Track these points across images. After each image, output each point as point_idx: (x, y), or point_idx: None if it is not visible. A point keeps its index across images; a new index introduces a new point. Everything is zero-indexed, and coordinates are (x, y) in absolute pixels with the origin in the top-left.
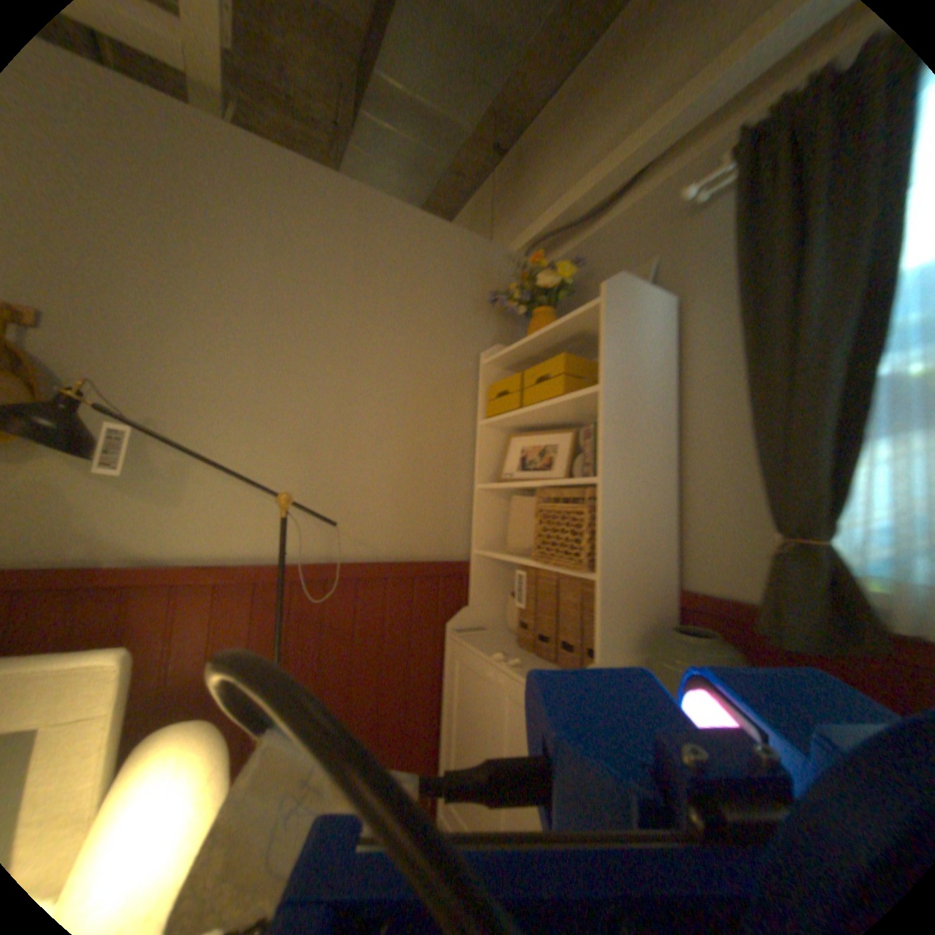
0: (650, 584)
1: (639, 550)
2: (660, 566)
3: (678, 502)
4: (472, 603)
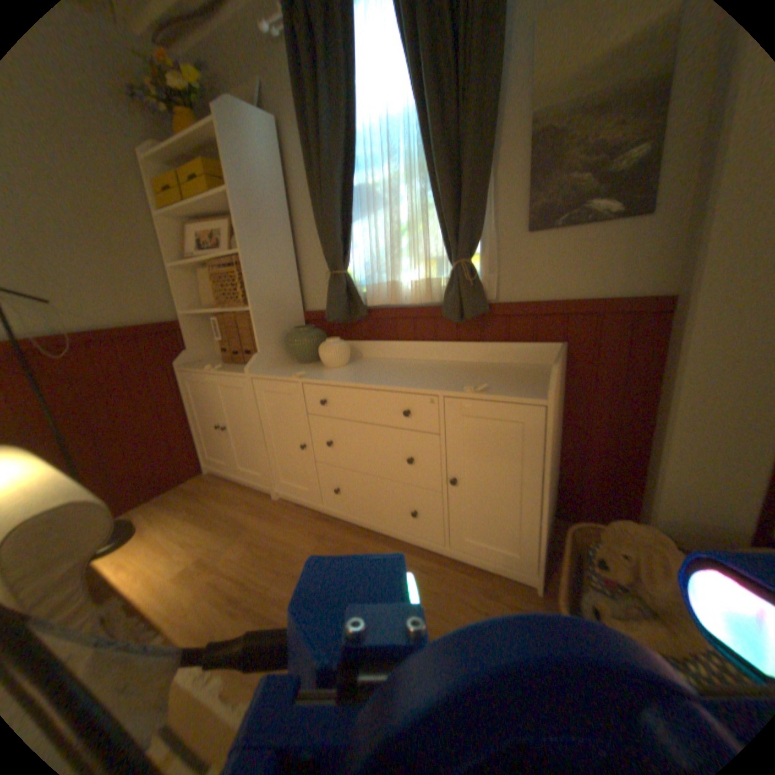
0: (282, 309)
1: (272, 291)
2: (287, 299)
3: (294, 261)
4: (187, 347)
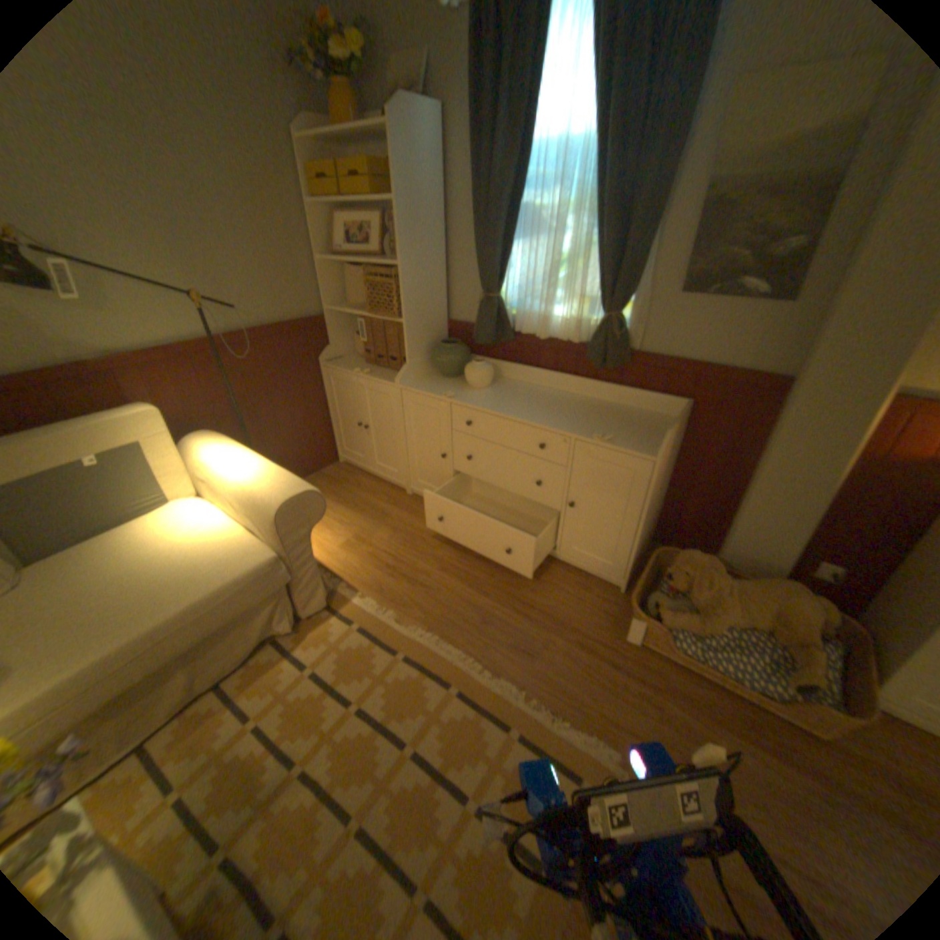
0: (429, 321)
1: (422, 303)
2: (434, 310)
3: (443, 270)
4: (330, 343)
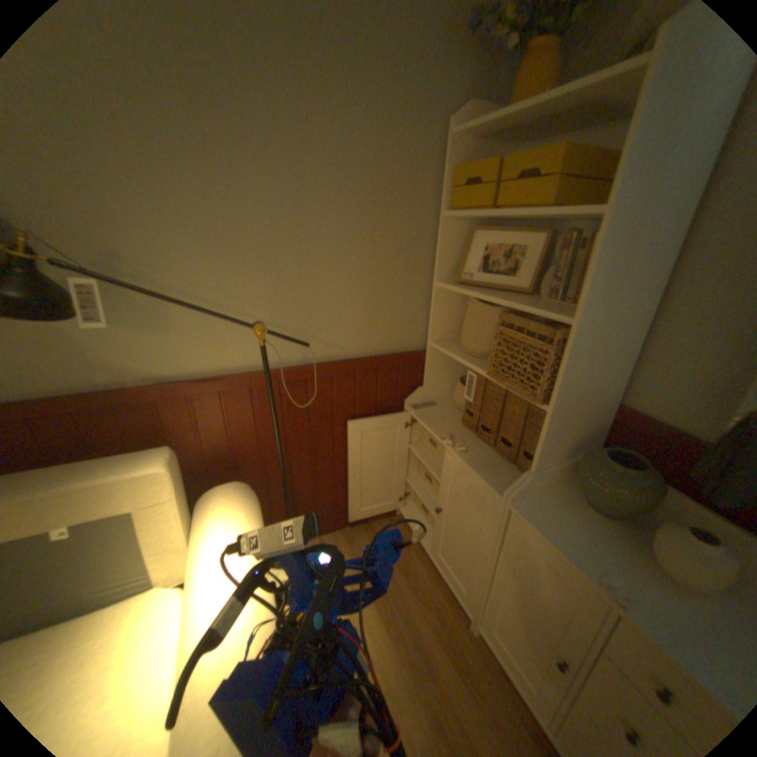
0: (593, 409)
1: (593, 383)
2: (608, 393)
3: (647, 331)
4: (424, 384)
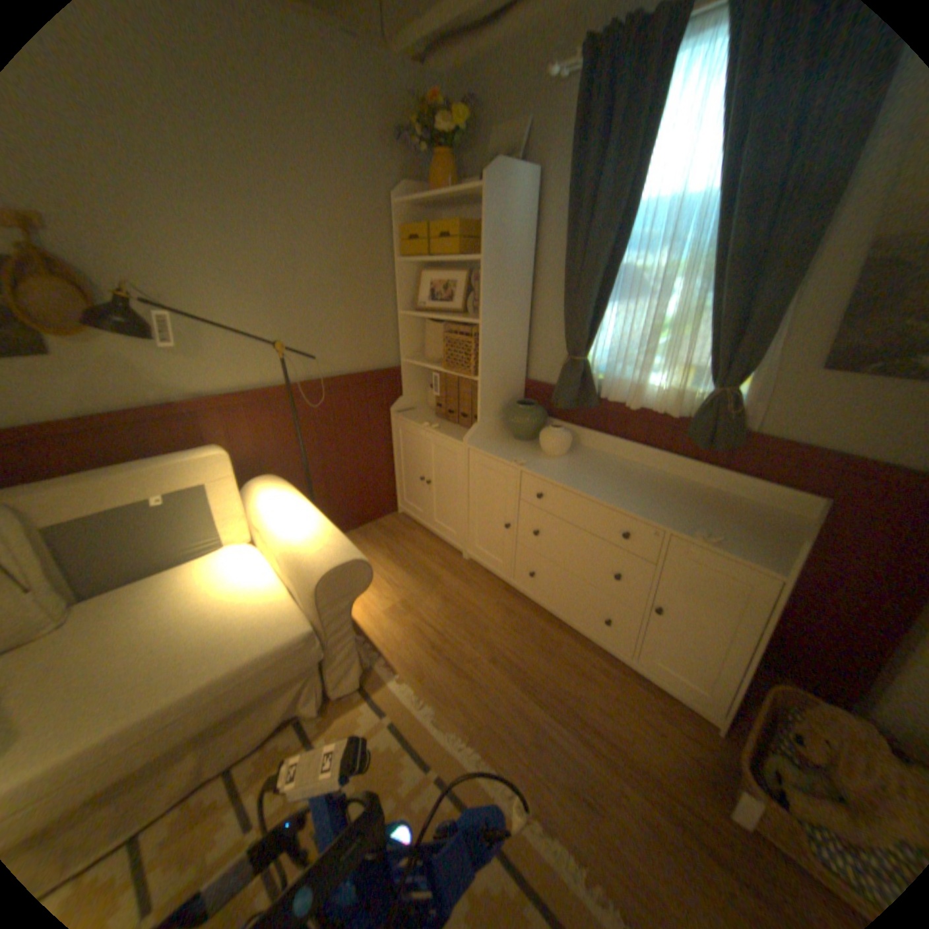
0: (506, 380)
1: (501, 362)
2: (513, 369)
3: (527, 329)
4: (403, 395)
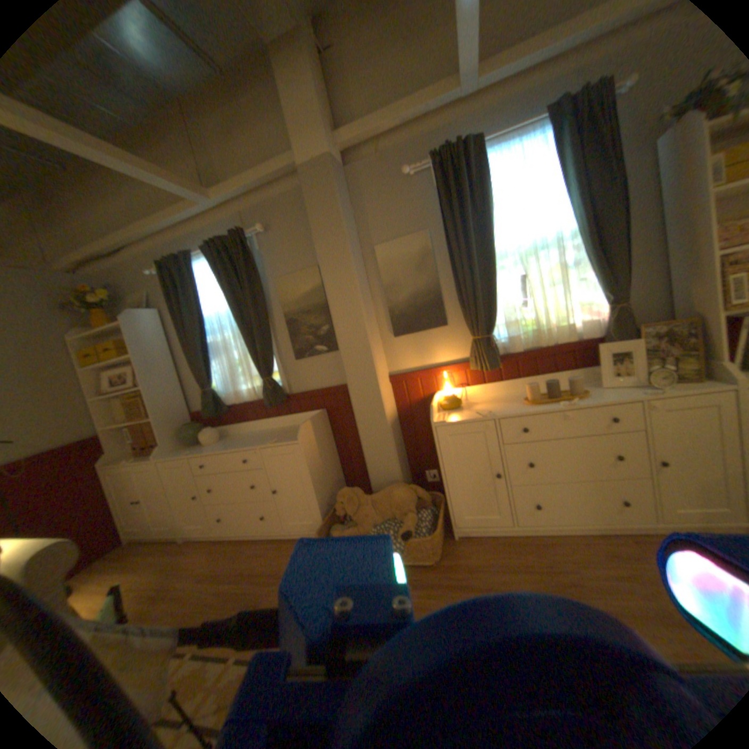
0: (171, 415)
1: (163, 406)
2: (175, 408)
3: (177, 385)
4: (103, 453)
